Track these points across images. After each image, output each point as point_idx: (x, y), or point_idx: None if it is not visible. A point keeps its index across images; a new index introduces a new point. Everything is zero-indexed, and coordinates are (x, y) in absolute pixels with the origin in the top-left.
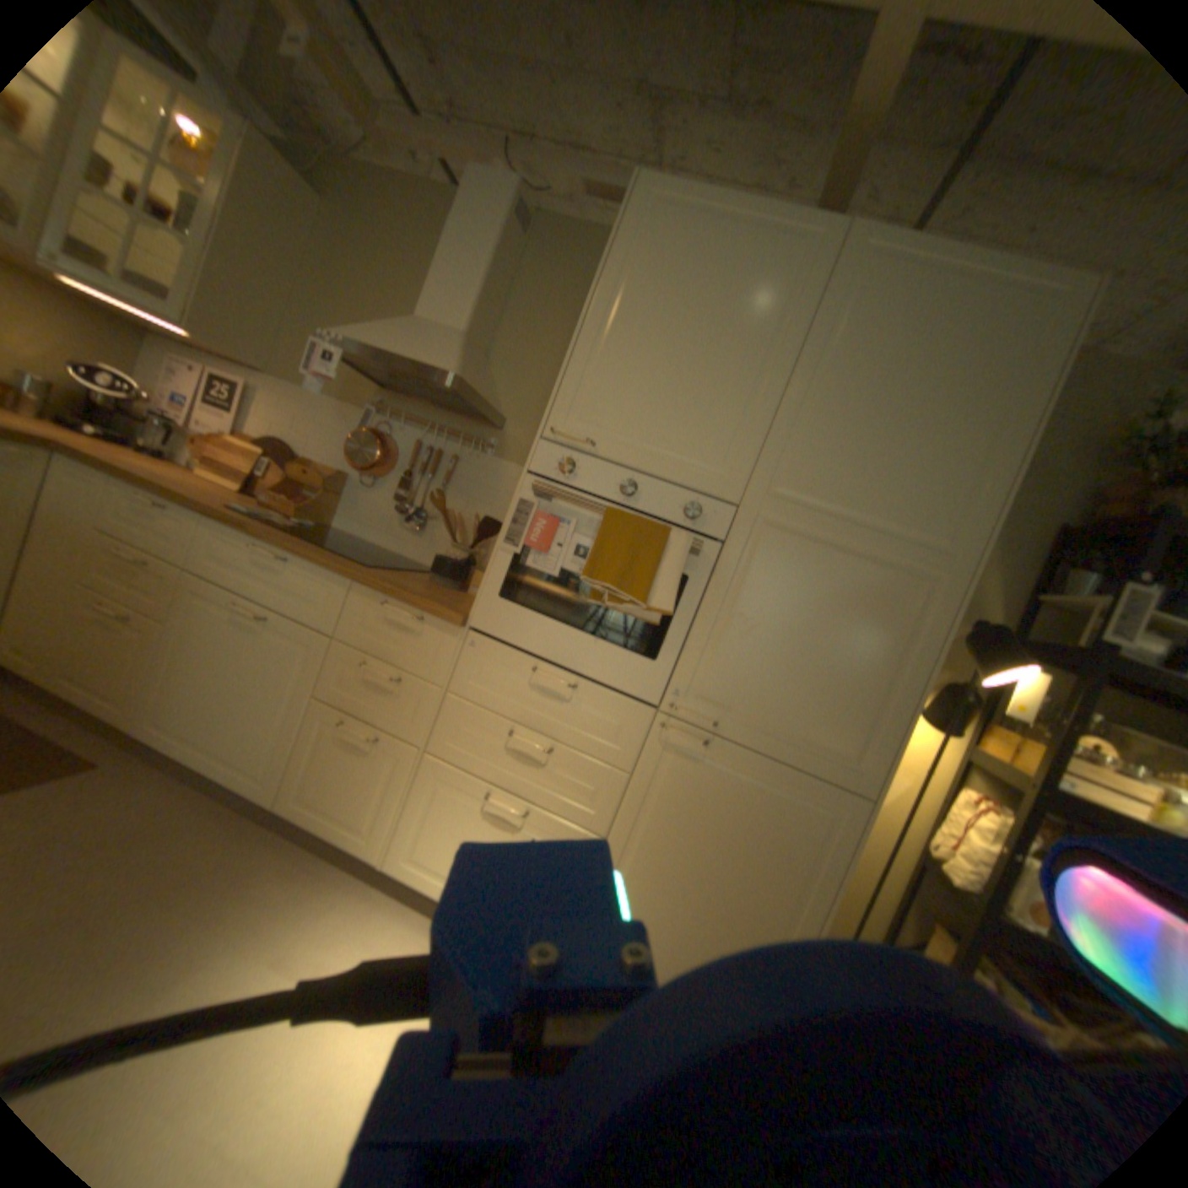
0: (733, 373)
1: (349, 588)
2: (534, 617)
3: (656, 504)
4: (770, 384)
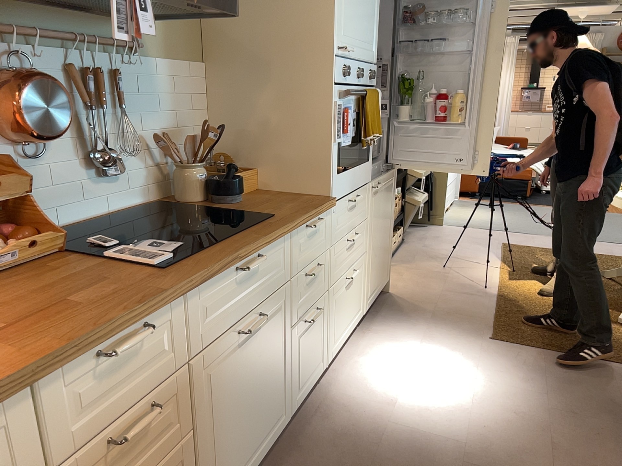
0: None
1: (291, 234)
2: (347, 173)
3: (364, 79)
4: None
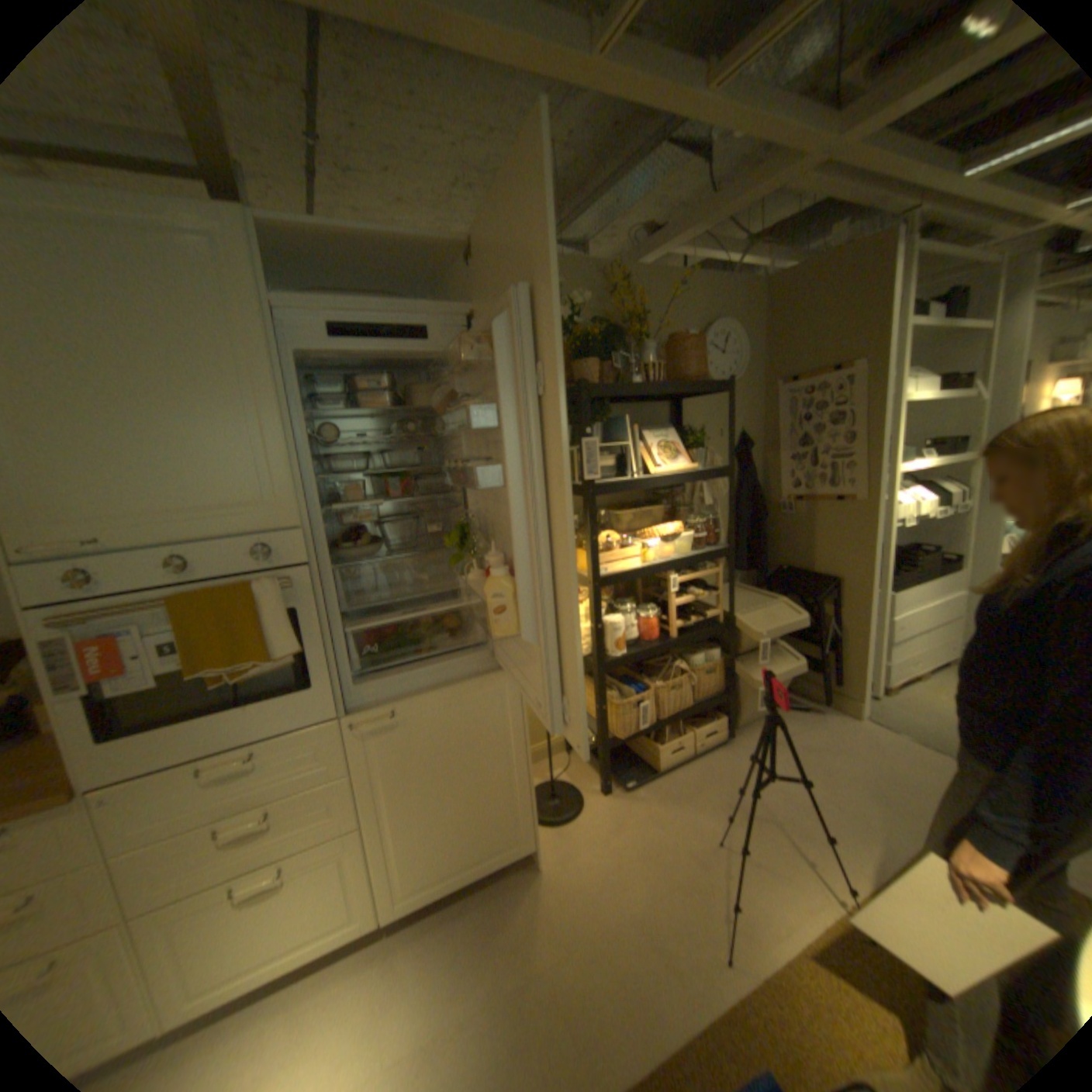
0: (215, 405)
1: None
2: (158, 734)
3: (218, 565)
4: (261, 404)
